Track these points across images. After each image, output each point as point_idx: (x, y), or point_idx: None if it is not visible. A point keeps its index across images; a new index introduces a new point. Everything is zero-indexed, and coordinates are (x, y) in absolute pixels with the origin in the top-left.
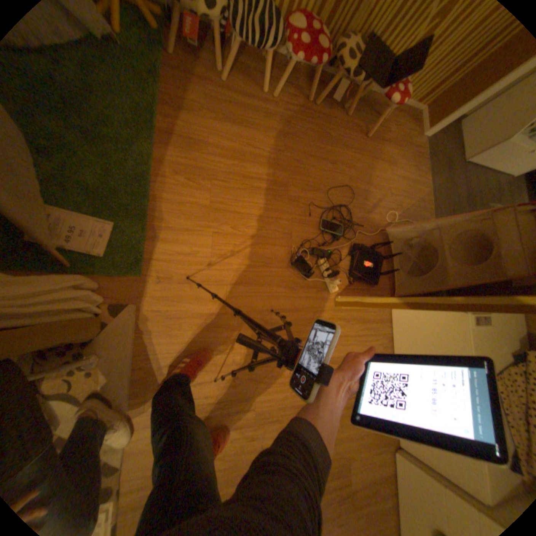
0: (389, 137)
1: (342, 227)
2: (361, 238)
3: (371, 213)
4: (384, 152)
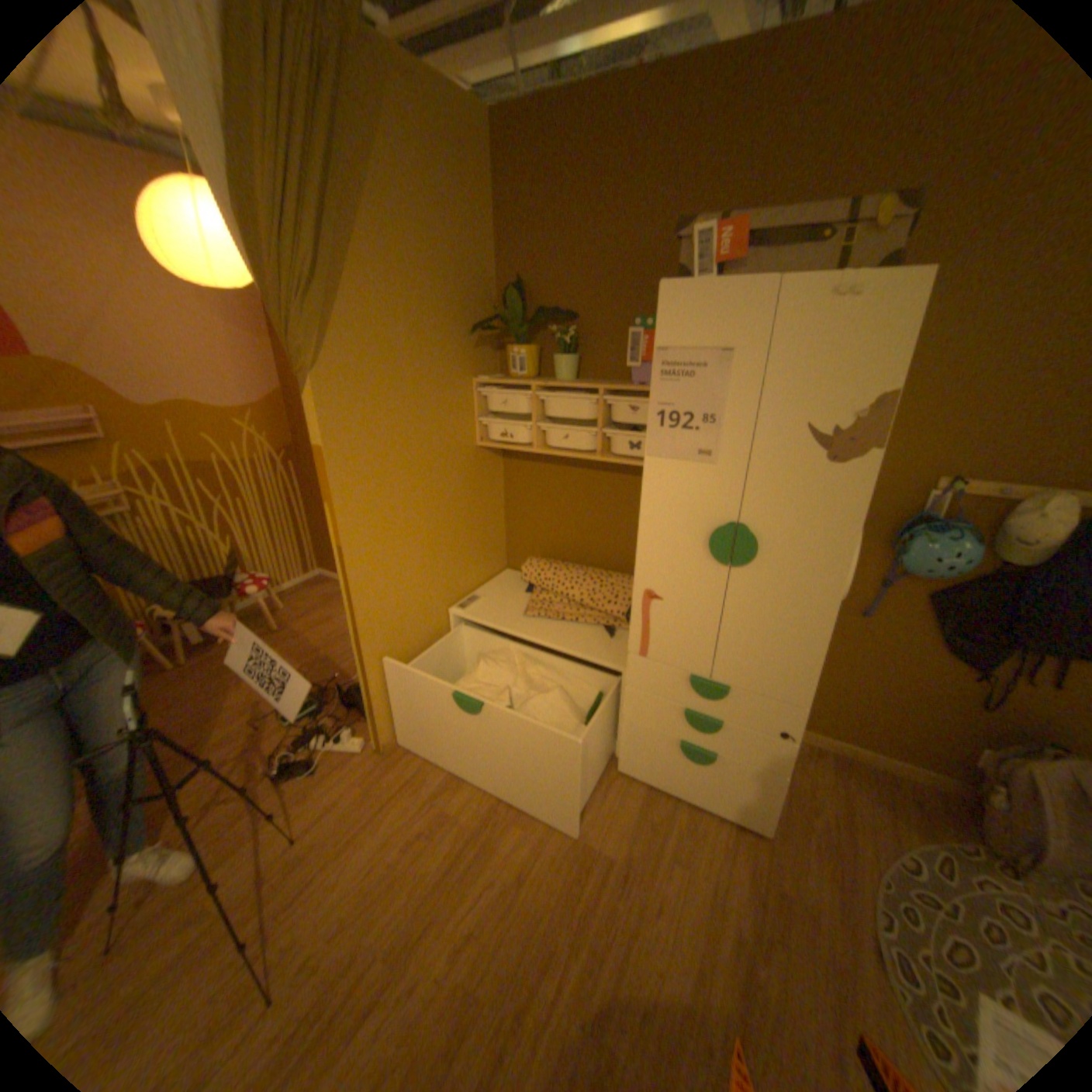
0: (300, 613)
1: (315, 702)
2: (347, 686)
3: (339, 664)
4: (307, 623)
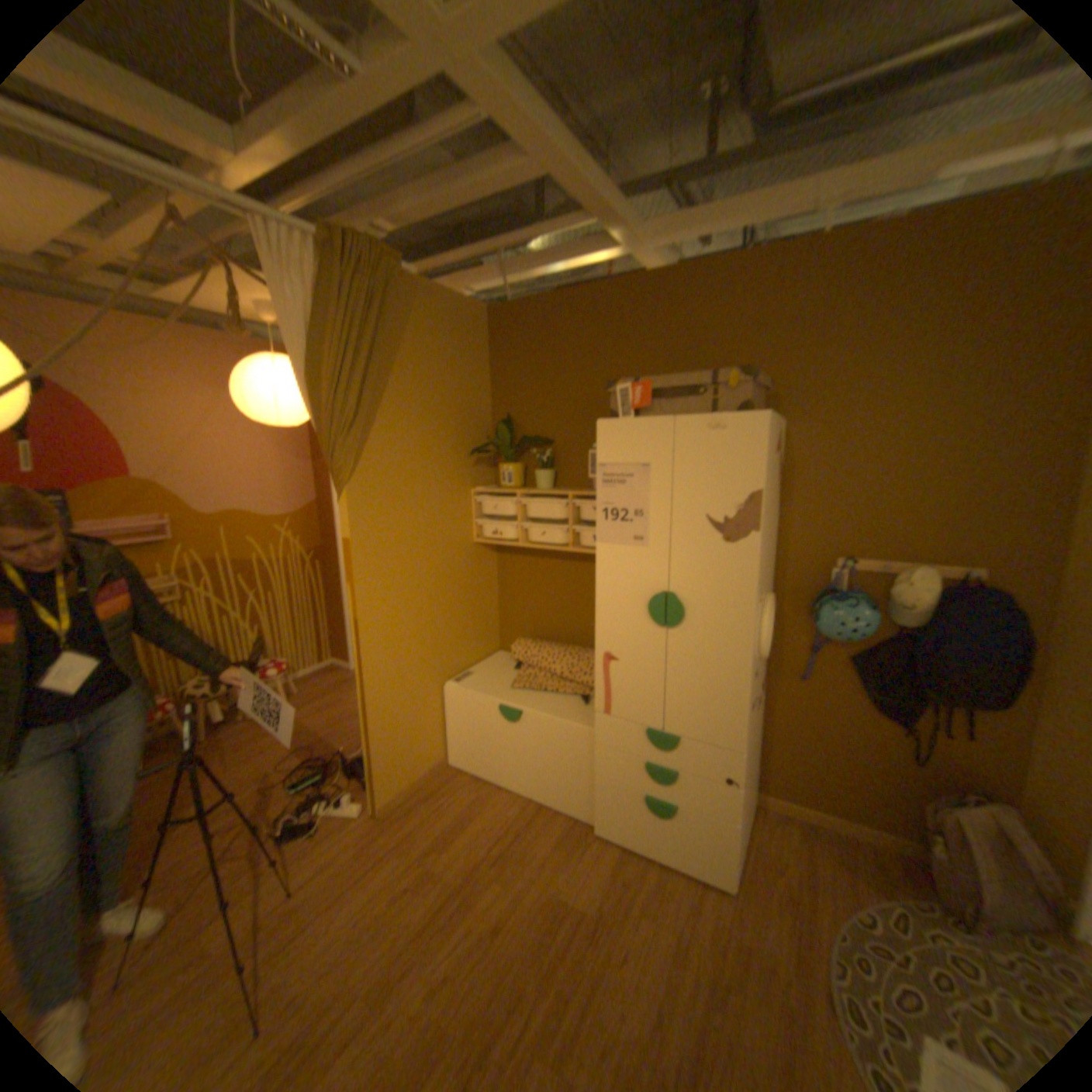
0: (312, 698)
1: (319, 775)
2: (350, 761)
3: (344, 742)
4: (317, 707)
